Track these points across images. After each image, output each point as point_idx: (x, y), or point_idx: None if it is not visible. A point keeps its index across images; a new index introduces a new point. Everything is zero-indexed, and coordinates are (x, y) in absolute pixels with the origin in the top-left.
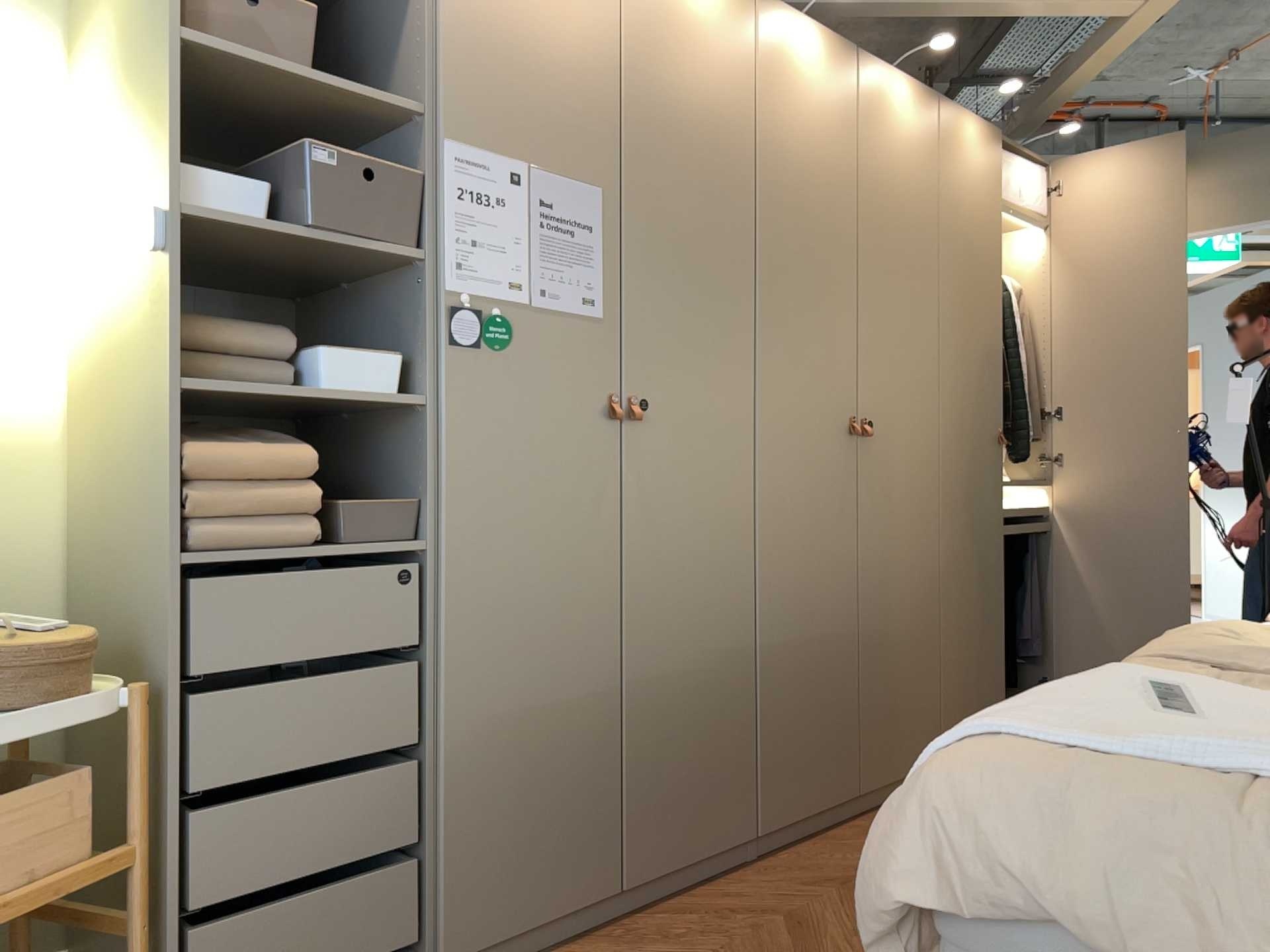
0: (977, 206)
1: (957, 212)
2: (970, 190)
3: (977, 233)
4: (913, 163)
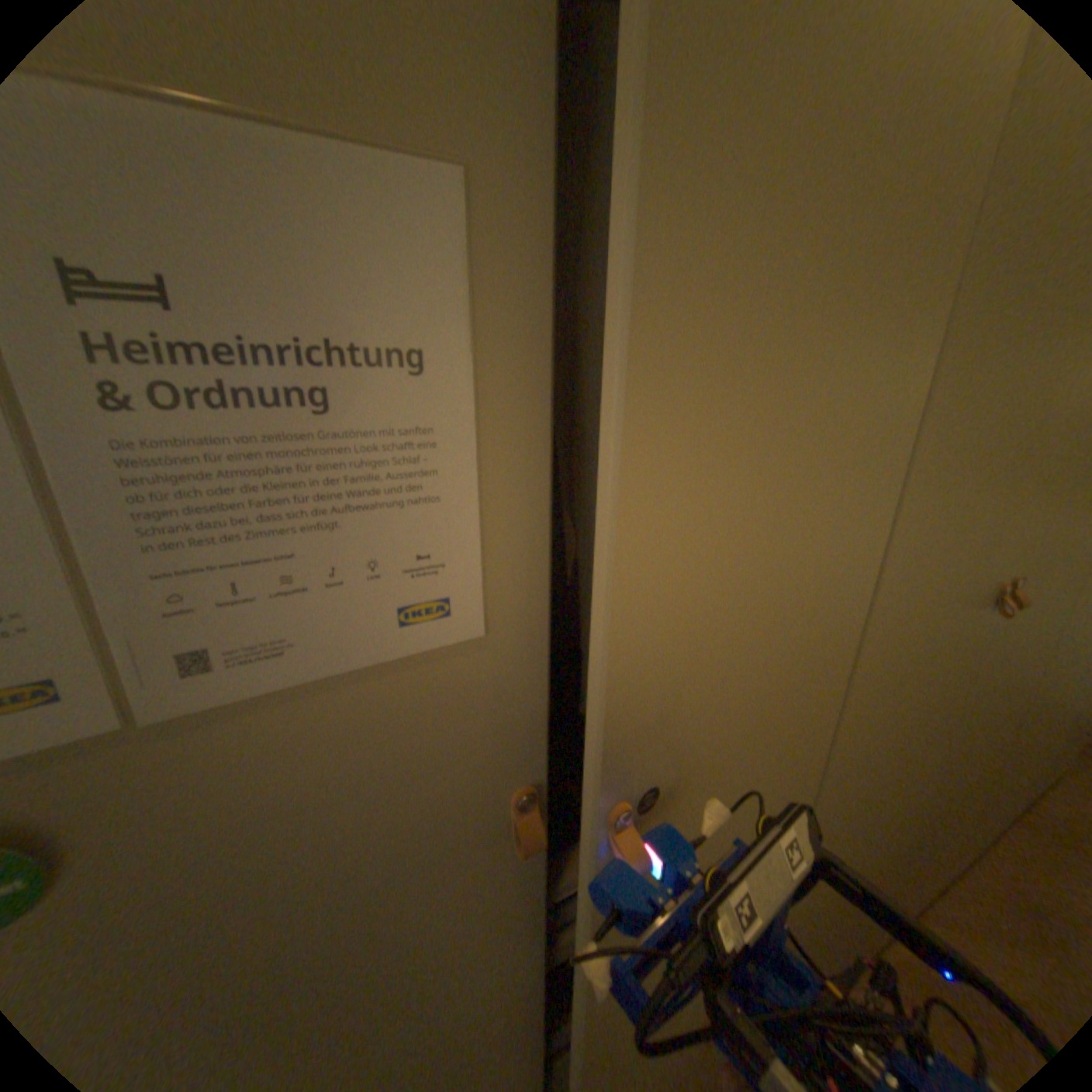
0: None
1: None
2: None
3: None
4: None
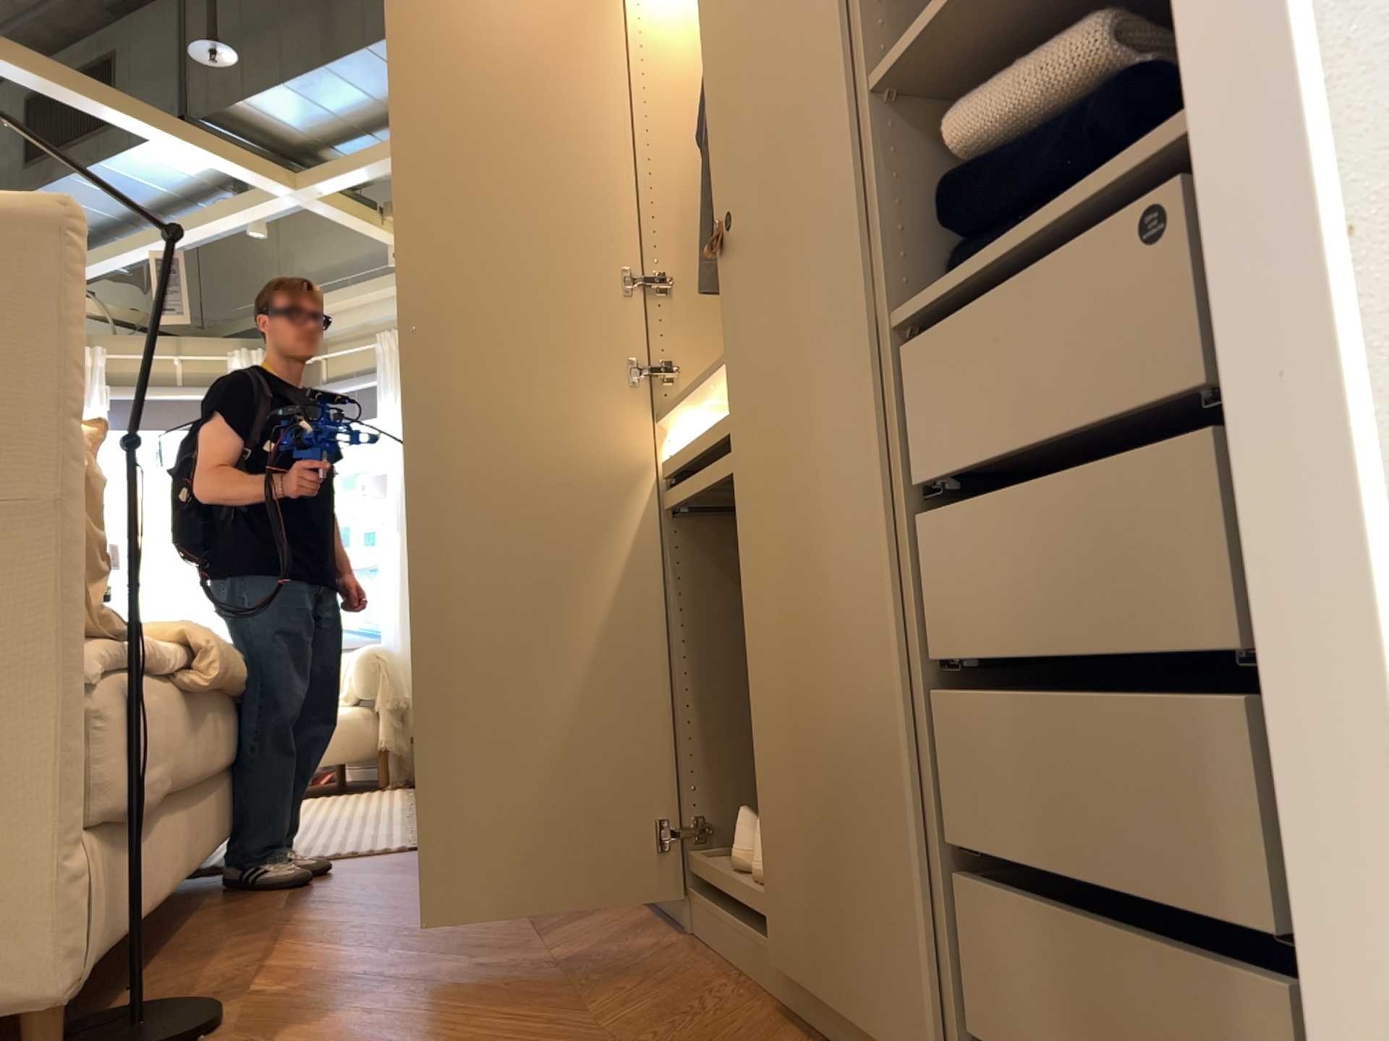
0: None
1: None
2: None
3: None
4: None
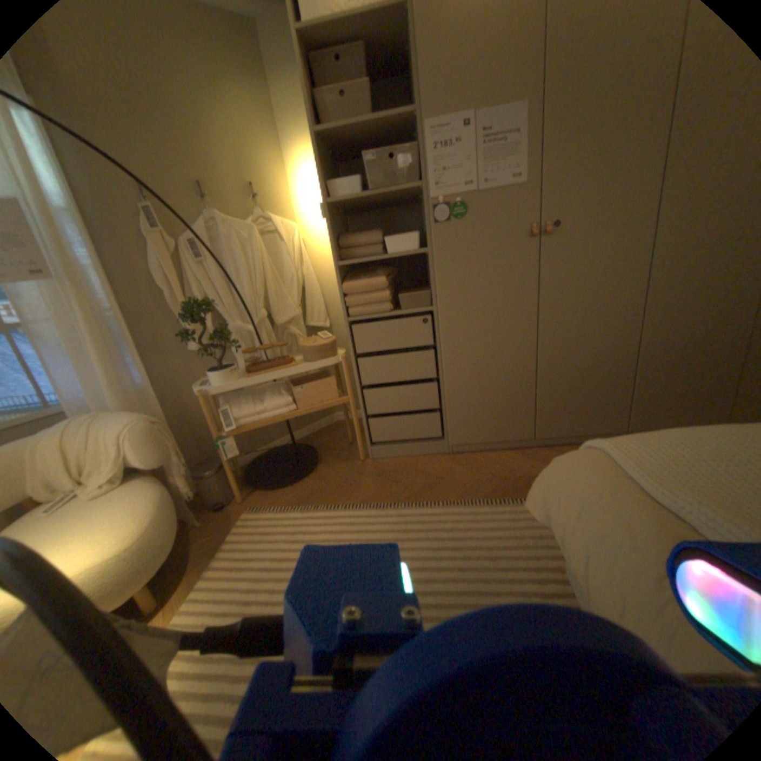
0: None
1: None
2: None
3: None
4: None
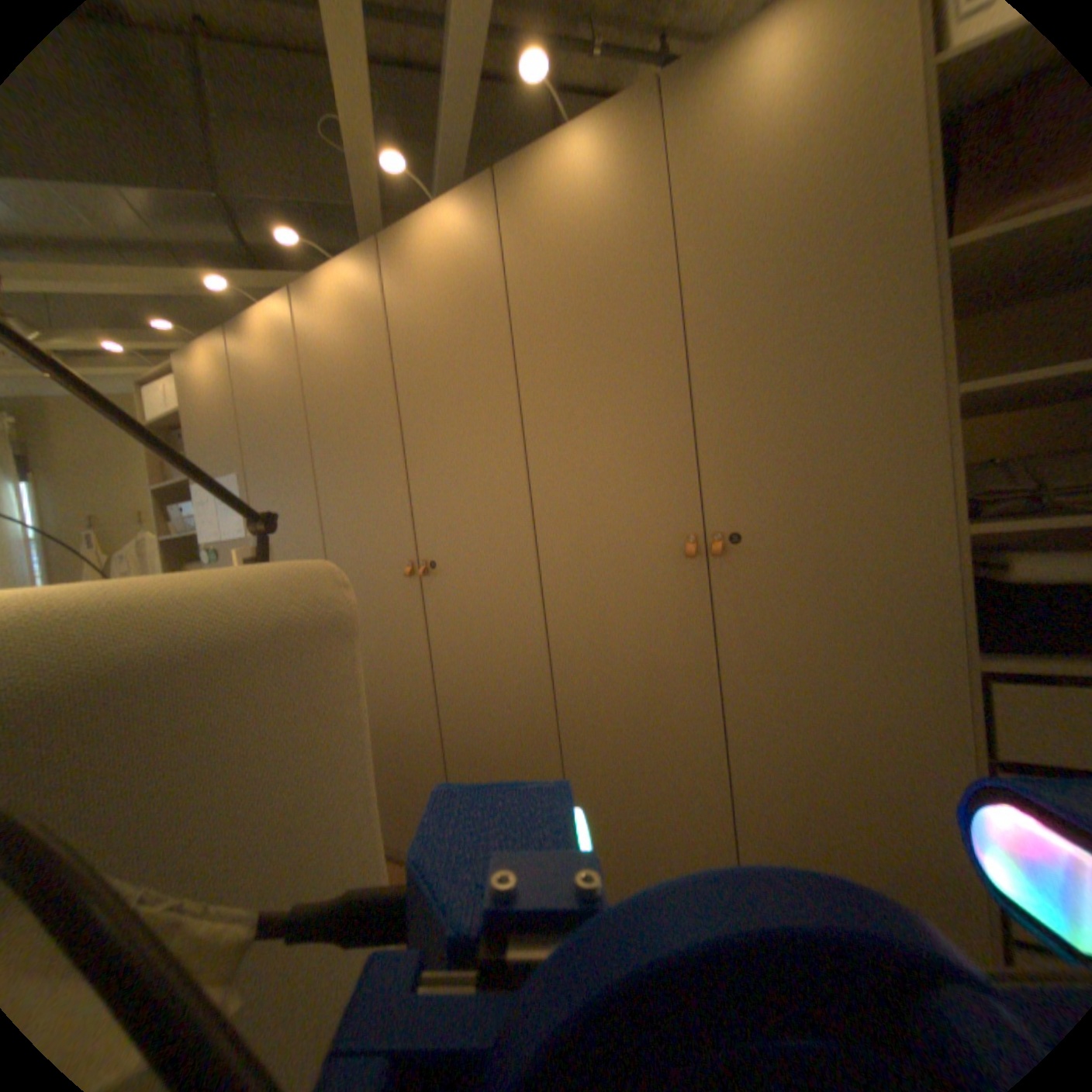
0: (587, 245)
1: (541, 284)
2: (568, 234)
3: (591, 283)
4: (455, 285)
